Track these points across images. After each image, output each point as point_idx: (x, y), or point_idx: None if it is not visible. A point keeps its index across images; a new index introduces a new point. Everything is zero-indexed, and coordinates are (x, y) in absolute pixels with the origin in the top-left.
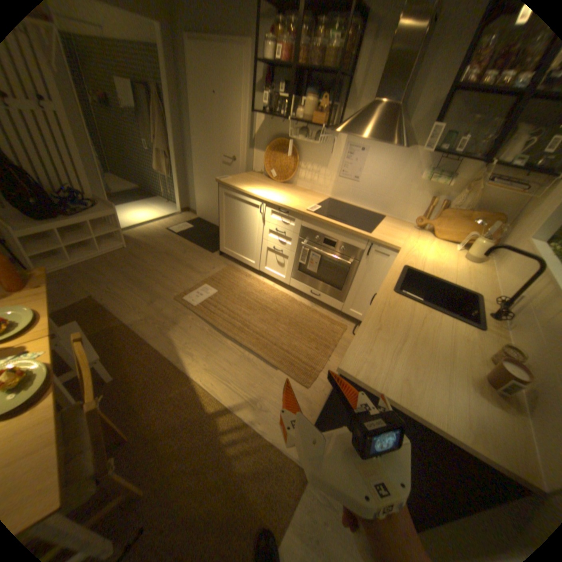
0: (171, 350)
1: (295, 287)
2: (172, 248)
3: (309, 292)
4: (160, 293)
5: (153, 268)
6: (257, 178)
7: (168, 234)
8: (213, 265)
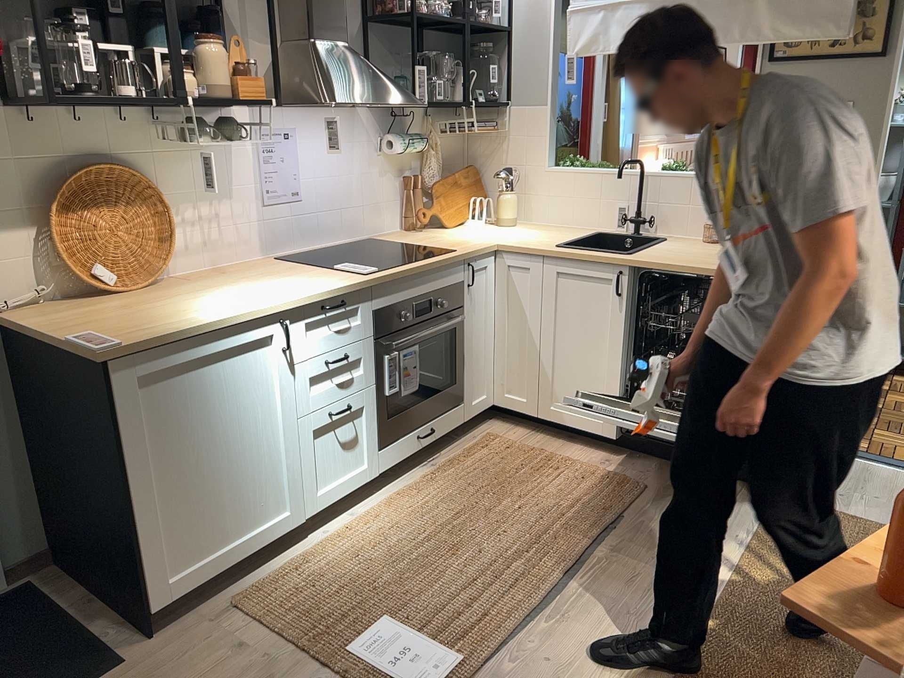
0: None
1: (392, 465)
2: None
3: (416, 443)
4: None
5: None
6: (88, 309)
7: None
8: (218, 649)
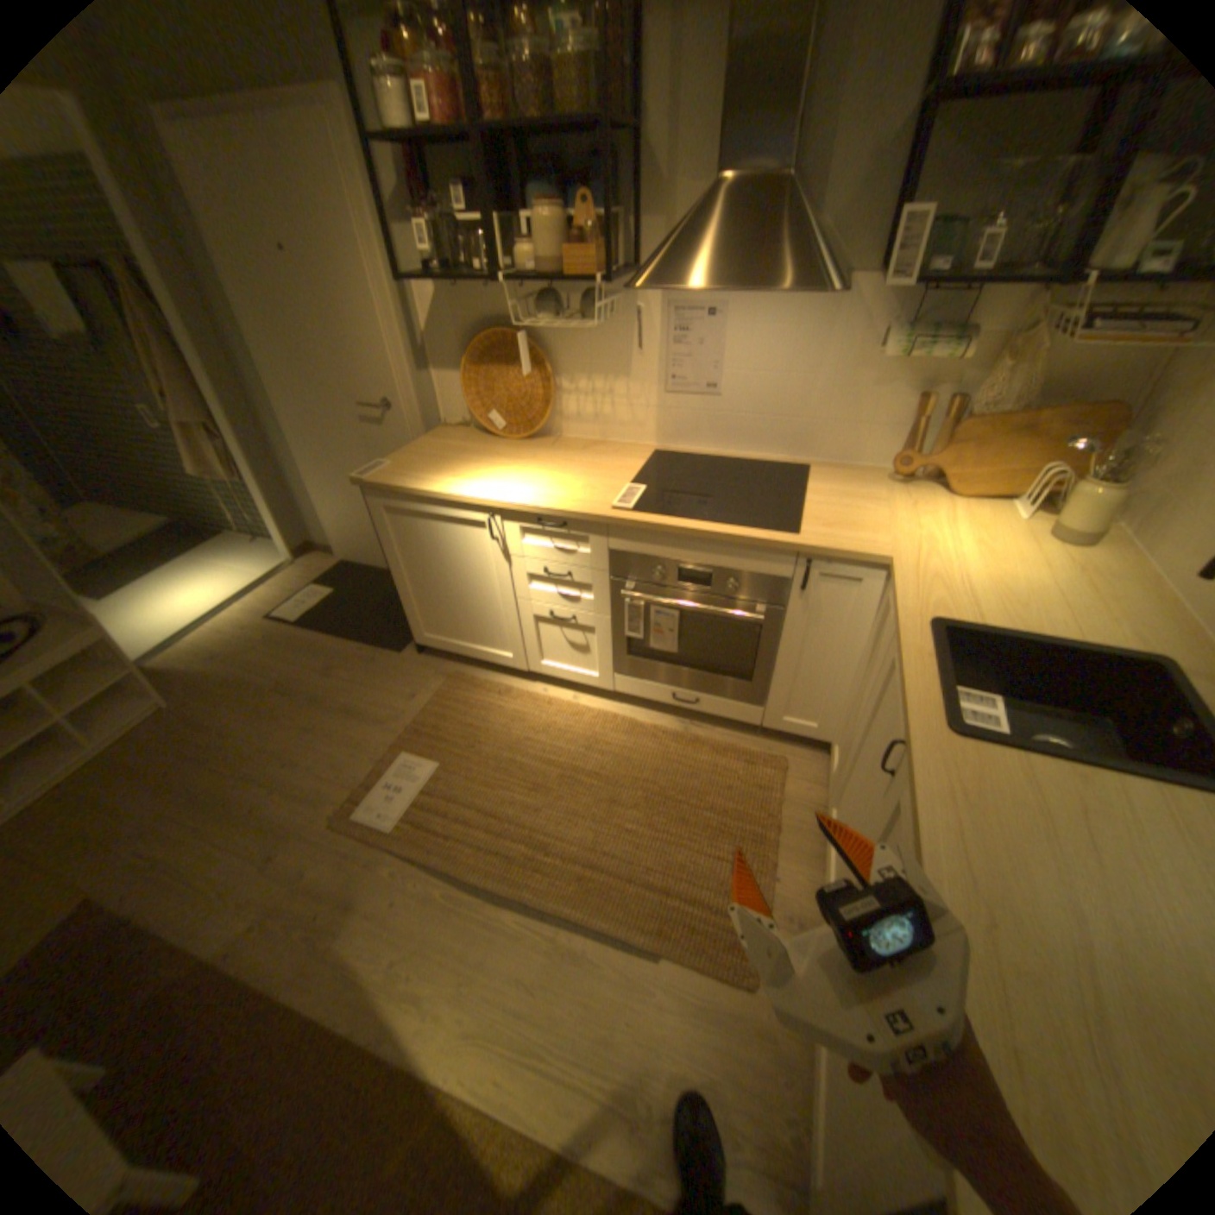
0: (355, 1004)
1: (630, 693)
2: (292, 667)
3: (669, 697)
4: (287, 822)
5: (254, 746)
6: (458, 443)
7: (273, 631)
8: (409, 687)
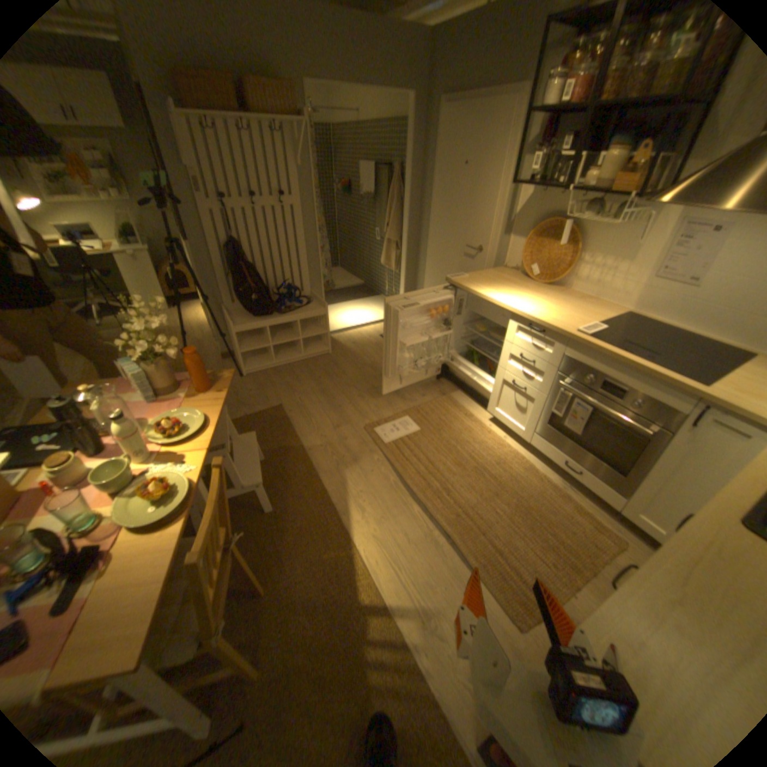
0: (341, 495)
1: (539, 449)
2: (380, 360)
3: (562, 462)
4: (350, 417)
5: (352, 383)
6: (506, 276)
7: (380, 342)
8: (424, 391)
